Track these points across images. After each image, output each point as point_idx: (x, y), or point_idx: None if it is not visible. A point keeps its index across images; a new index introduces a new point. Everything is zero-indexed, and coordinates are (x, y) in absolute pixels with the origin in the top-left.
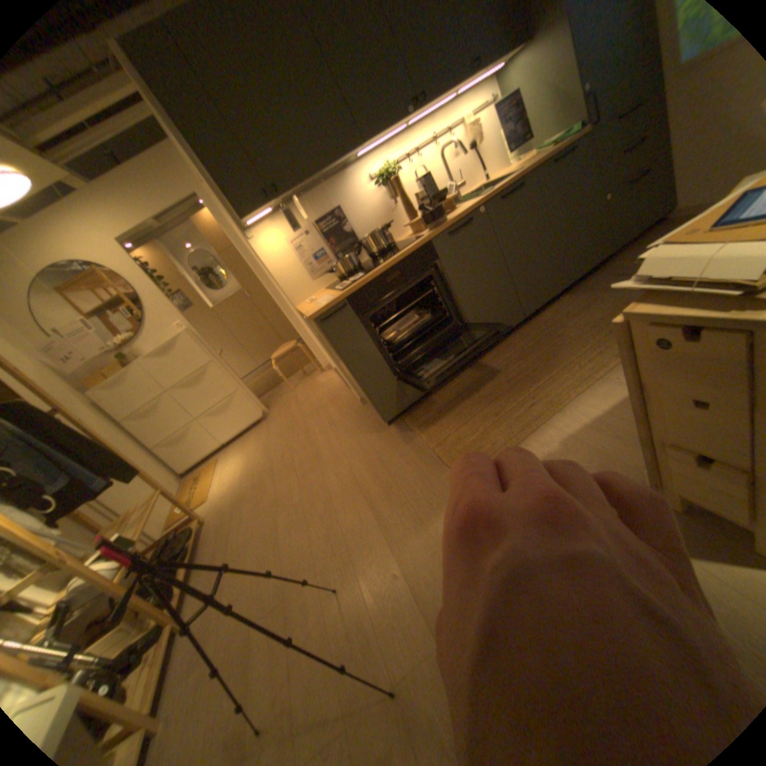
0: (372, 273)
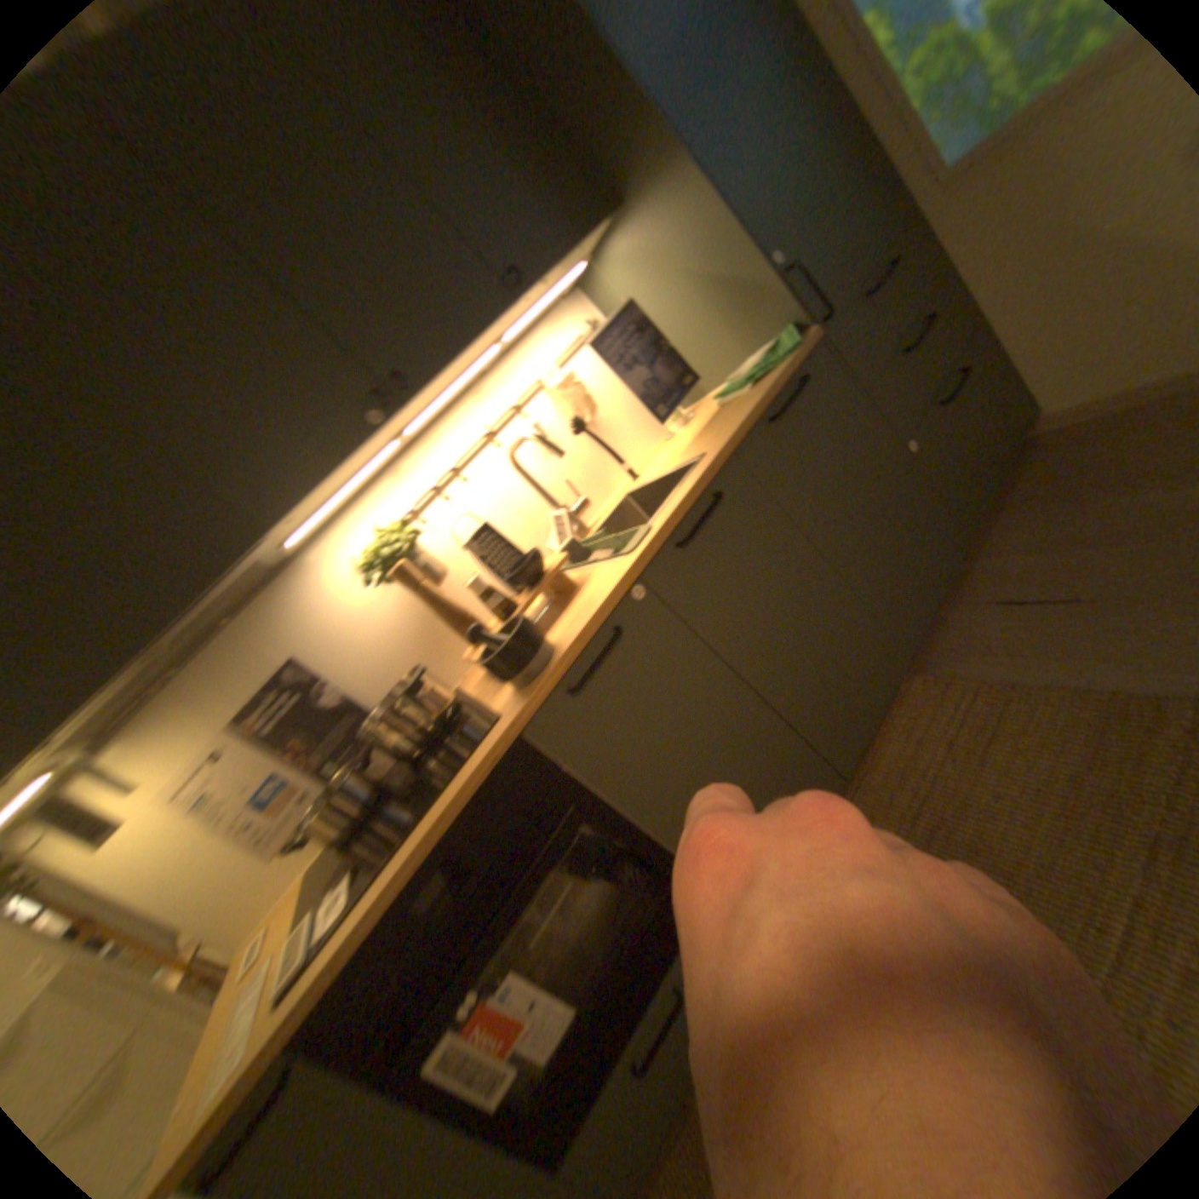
0: (367, 908)
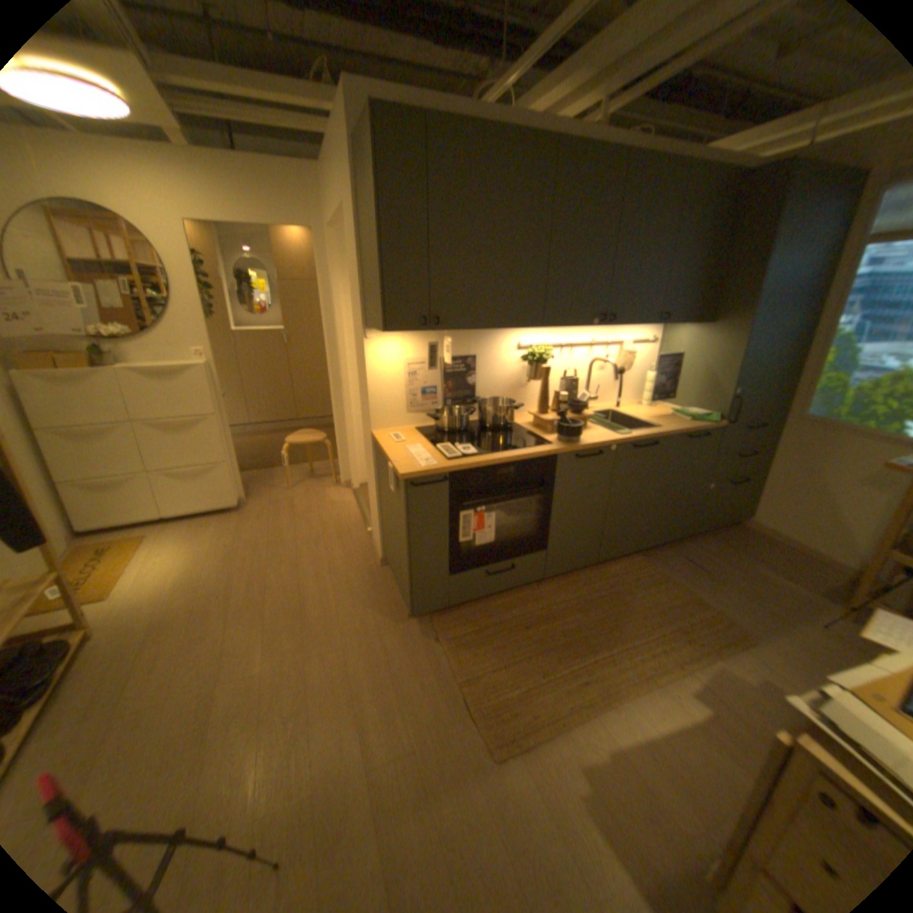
0: (487, 460)
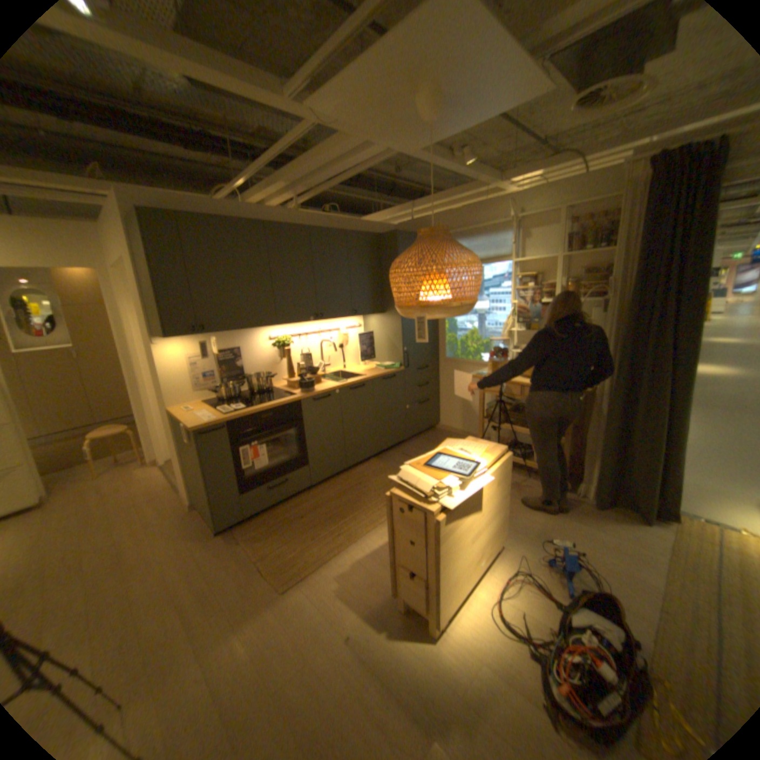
0: (252, 411)
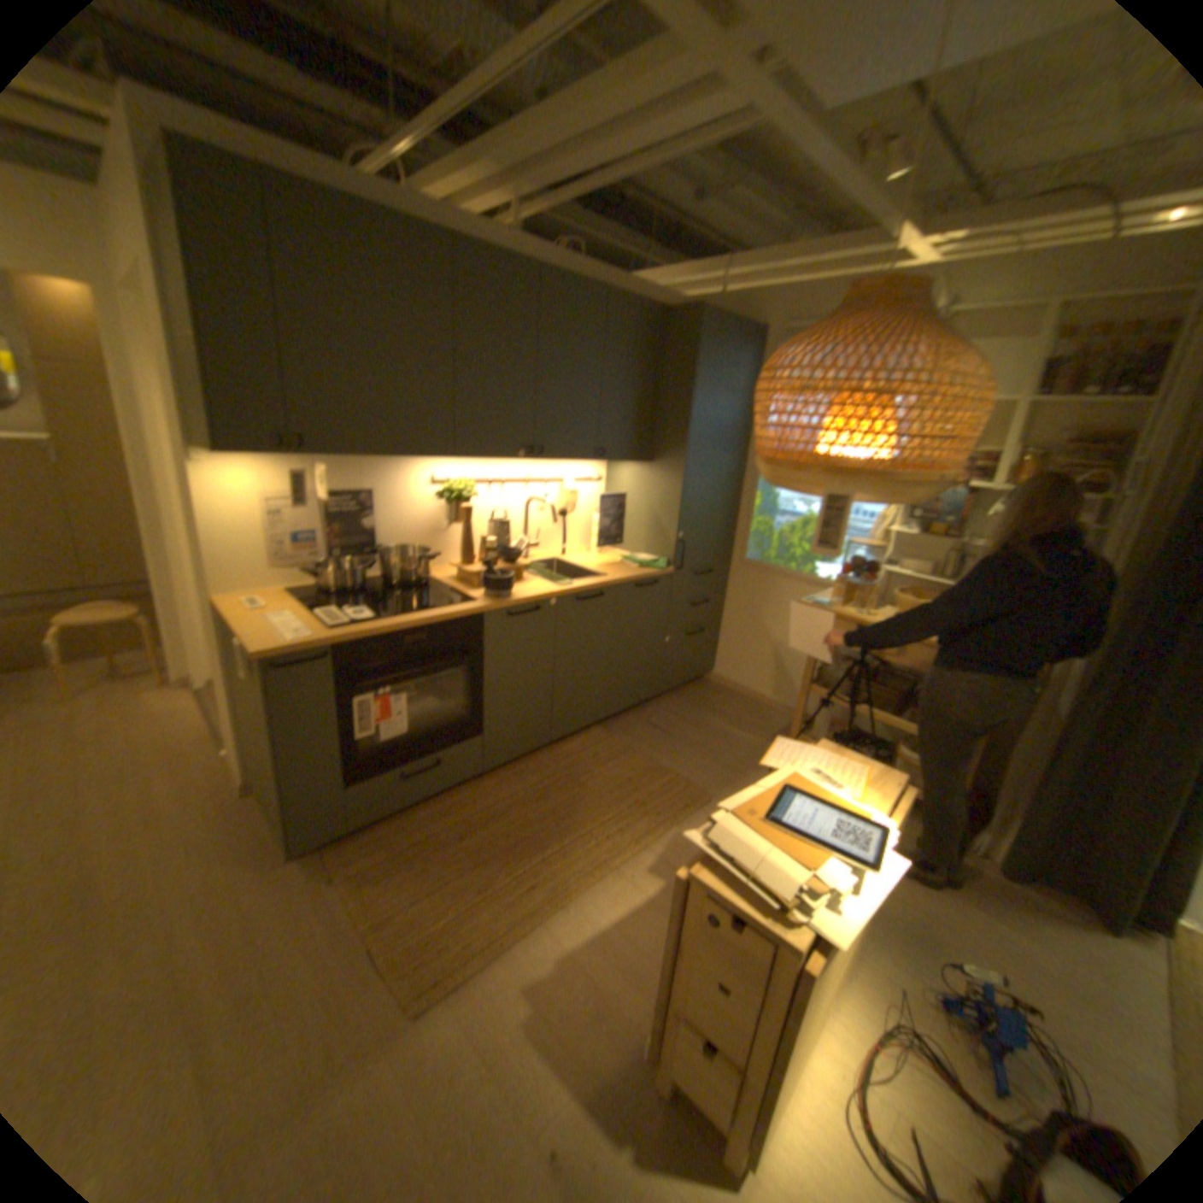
0: (387, 627)
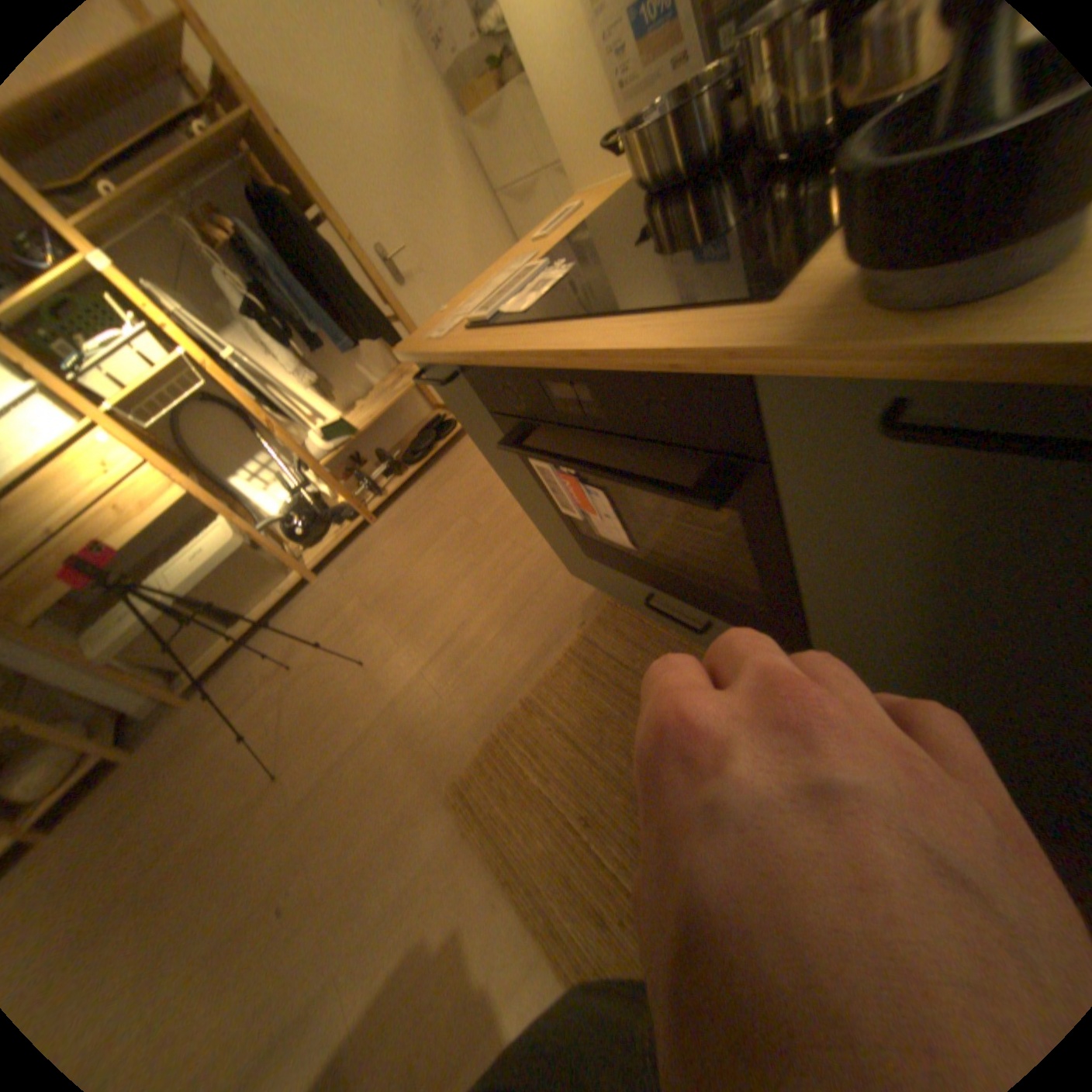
0: (515, 346)
